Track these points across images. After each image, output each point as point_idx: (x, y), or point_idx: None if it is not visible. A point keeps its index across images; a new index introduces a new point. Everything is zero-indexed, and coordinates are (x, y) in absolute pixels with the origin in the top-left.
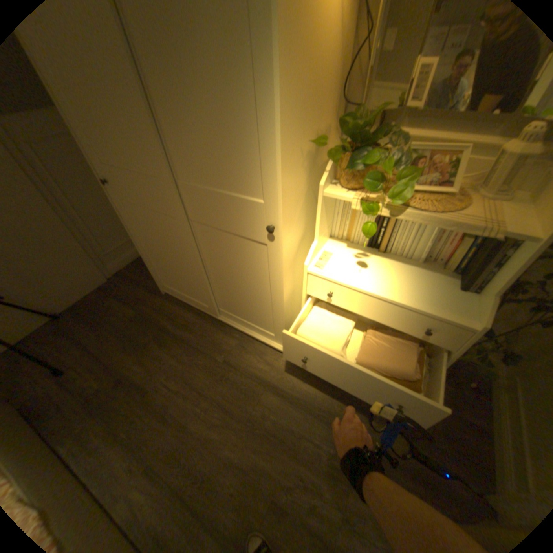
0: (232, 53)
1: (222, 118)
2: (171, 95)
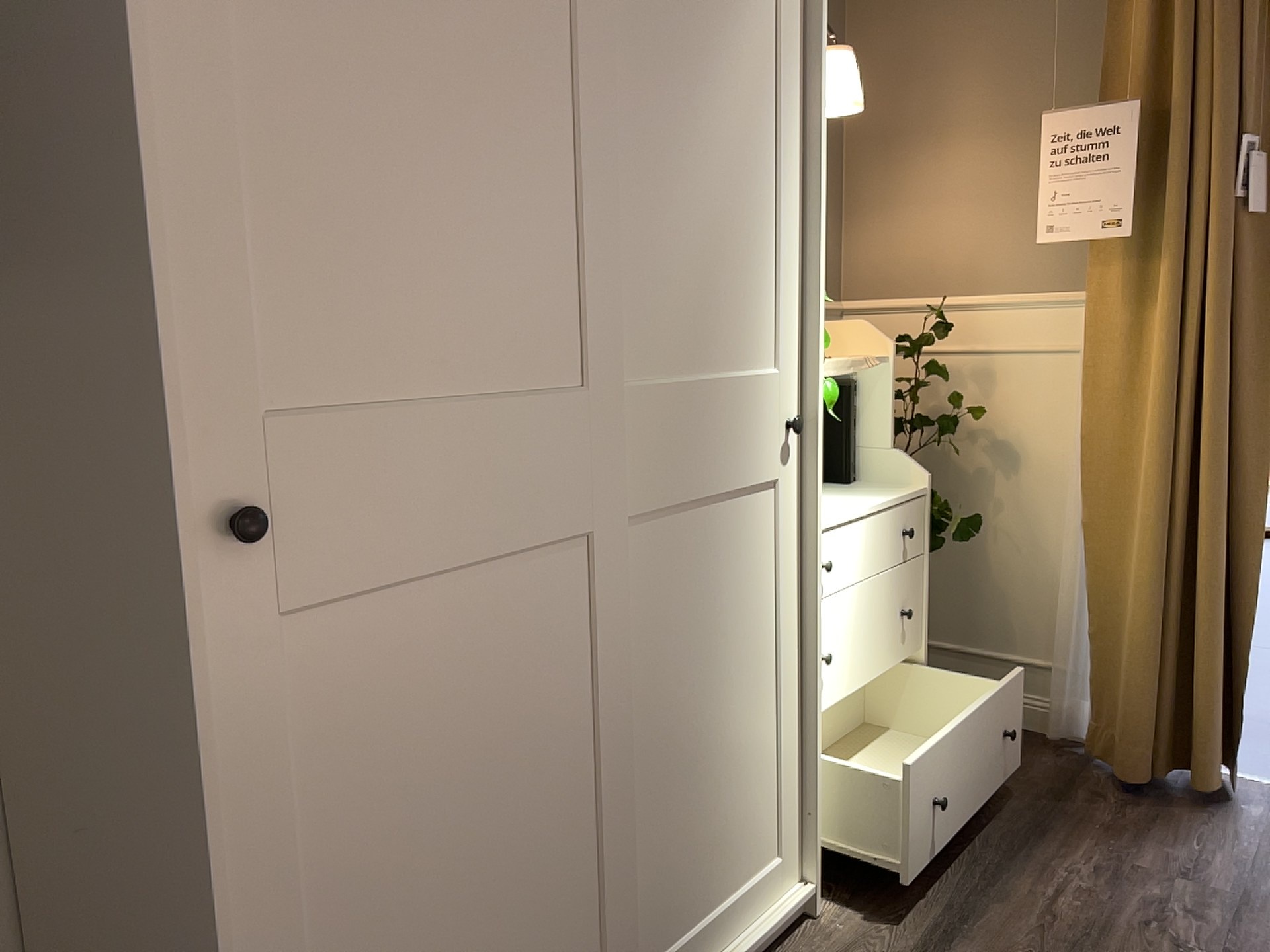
0: (758, 123)
1: (735, 212)
2: (656, 162)
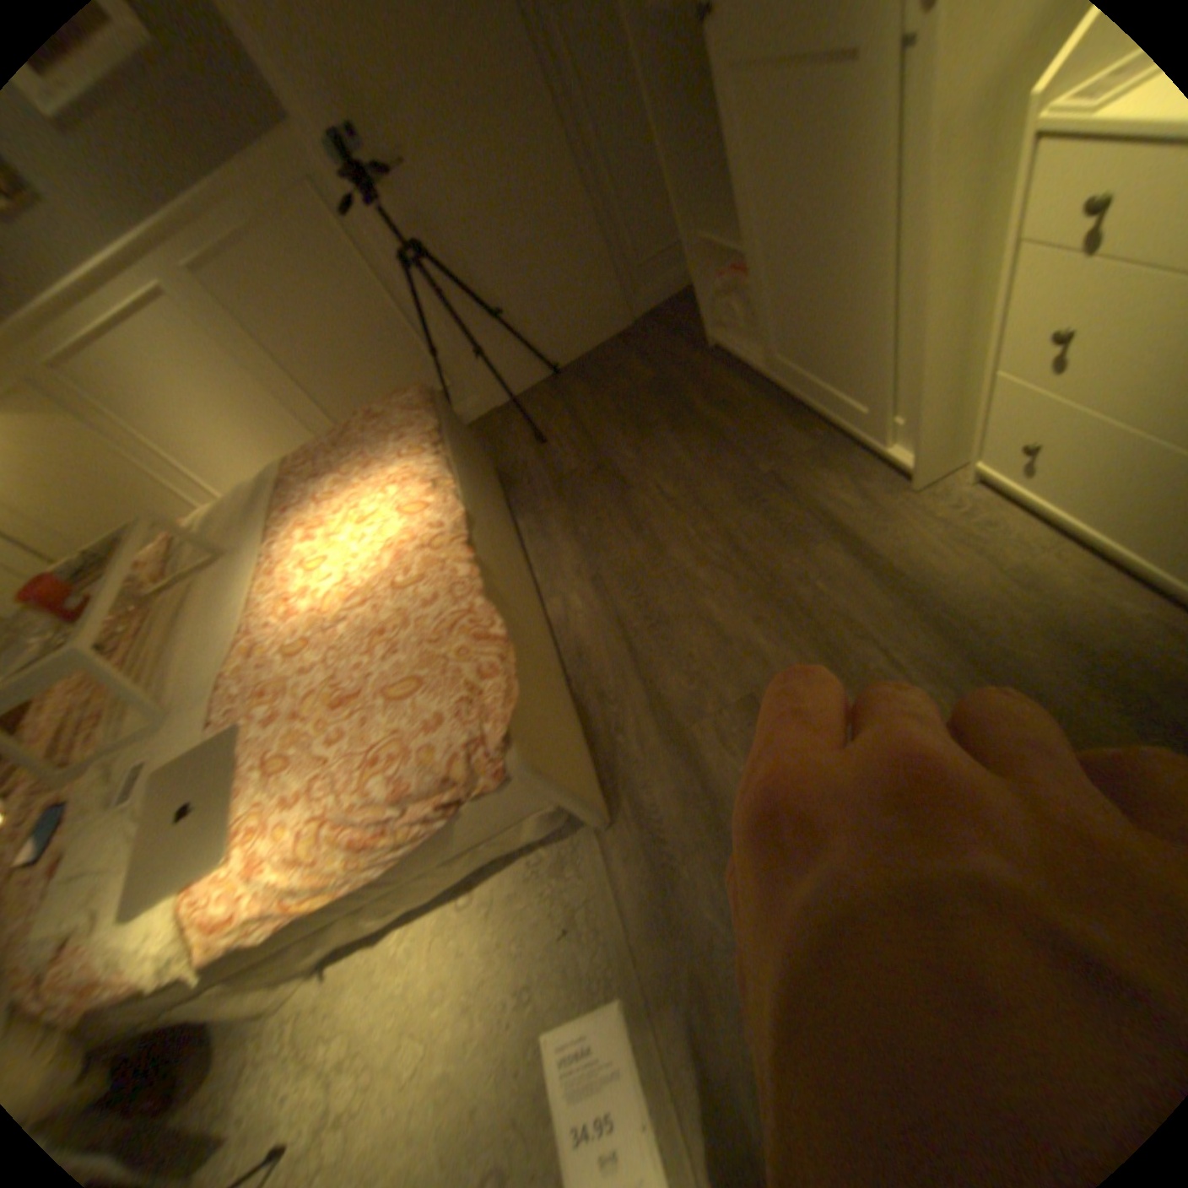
0: None
1: None
2: None
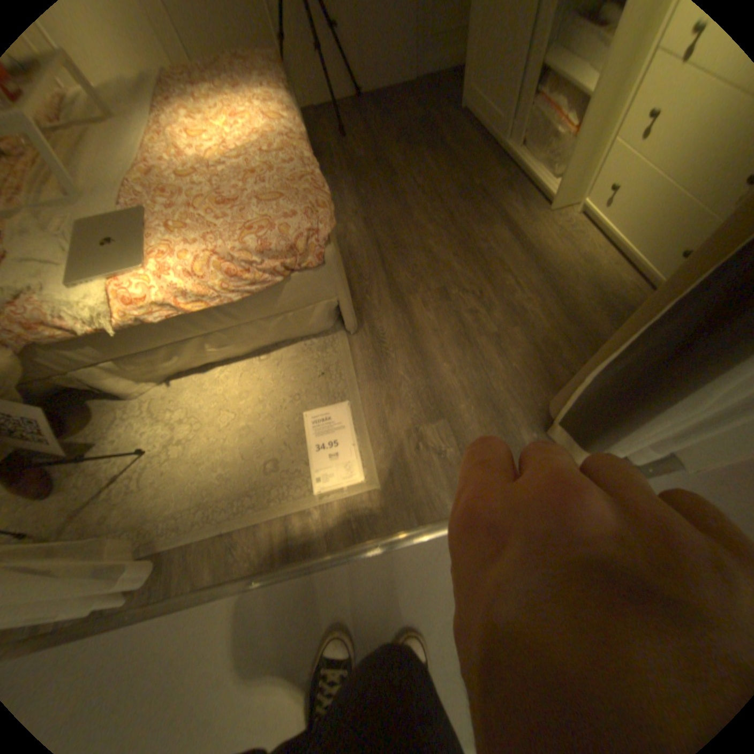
0: None
1: None
2: None
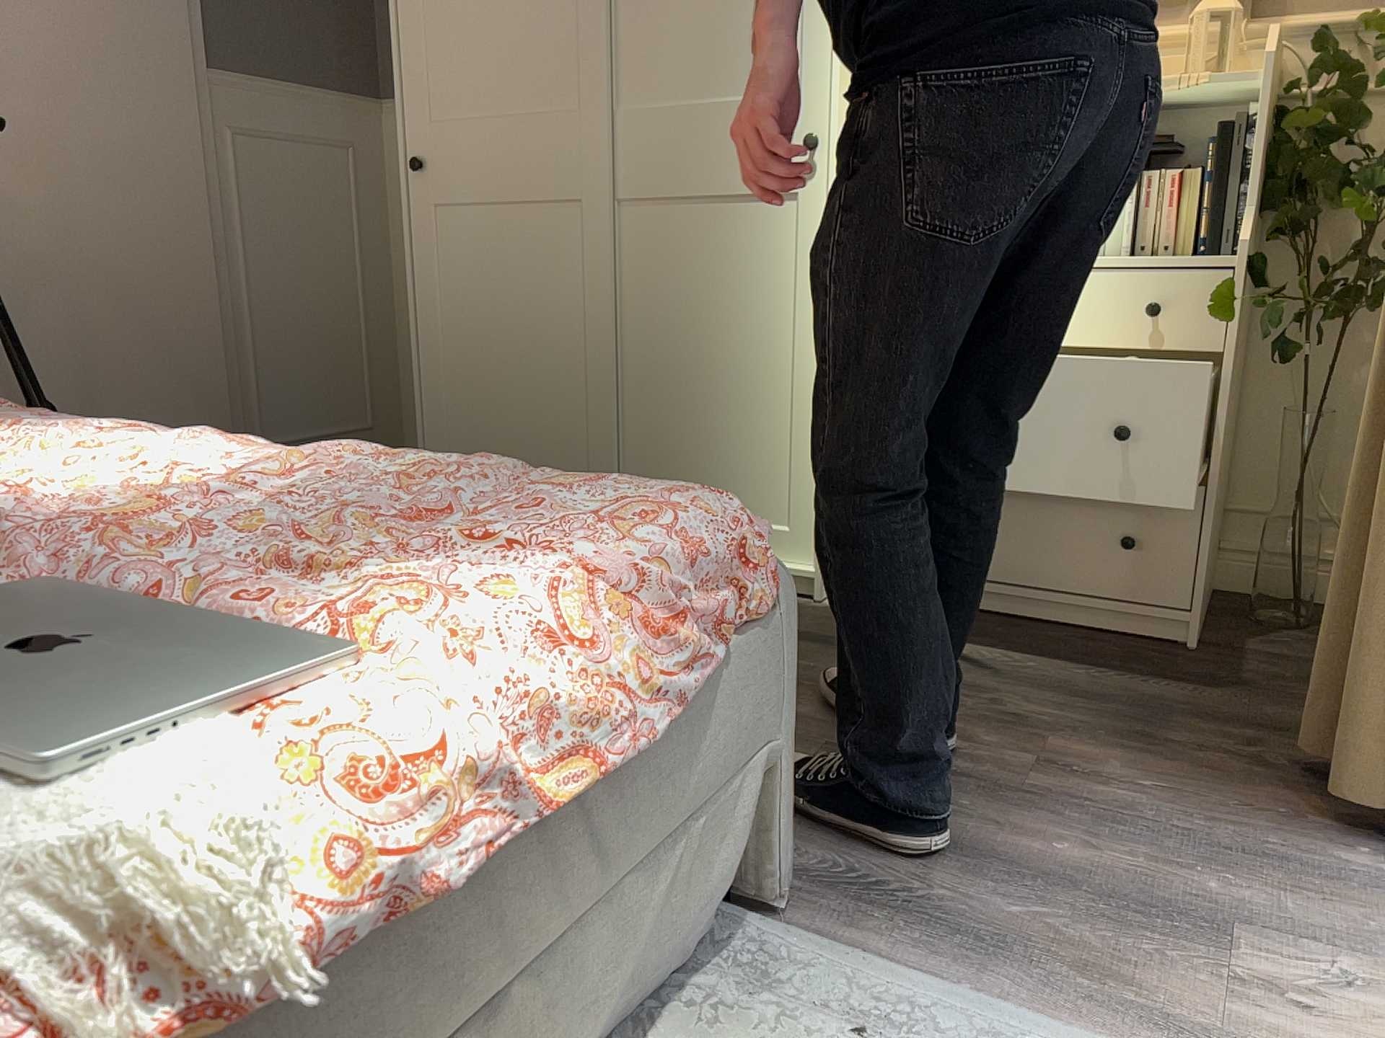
0: None
1: None
2: None
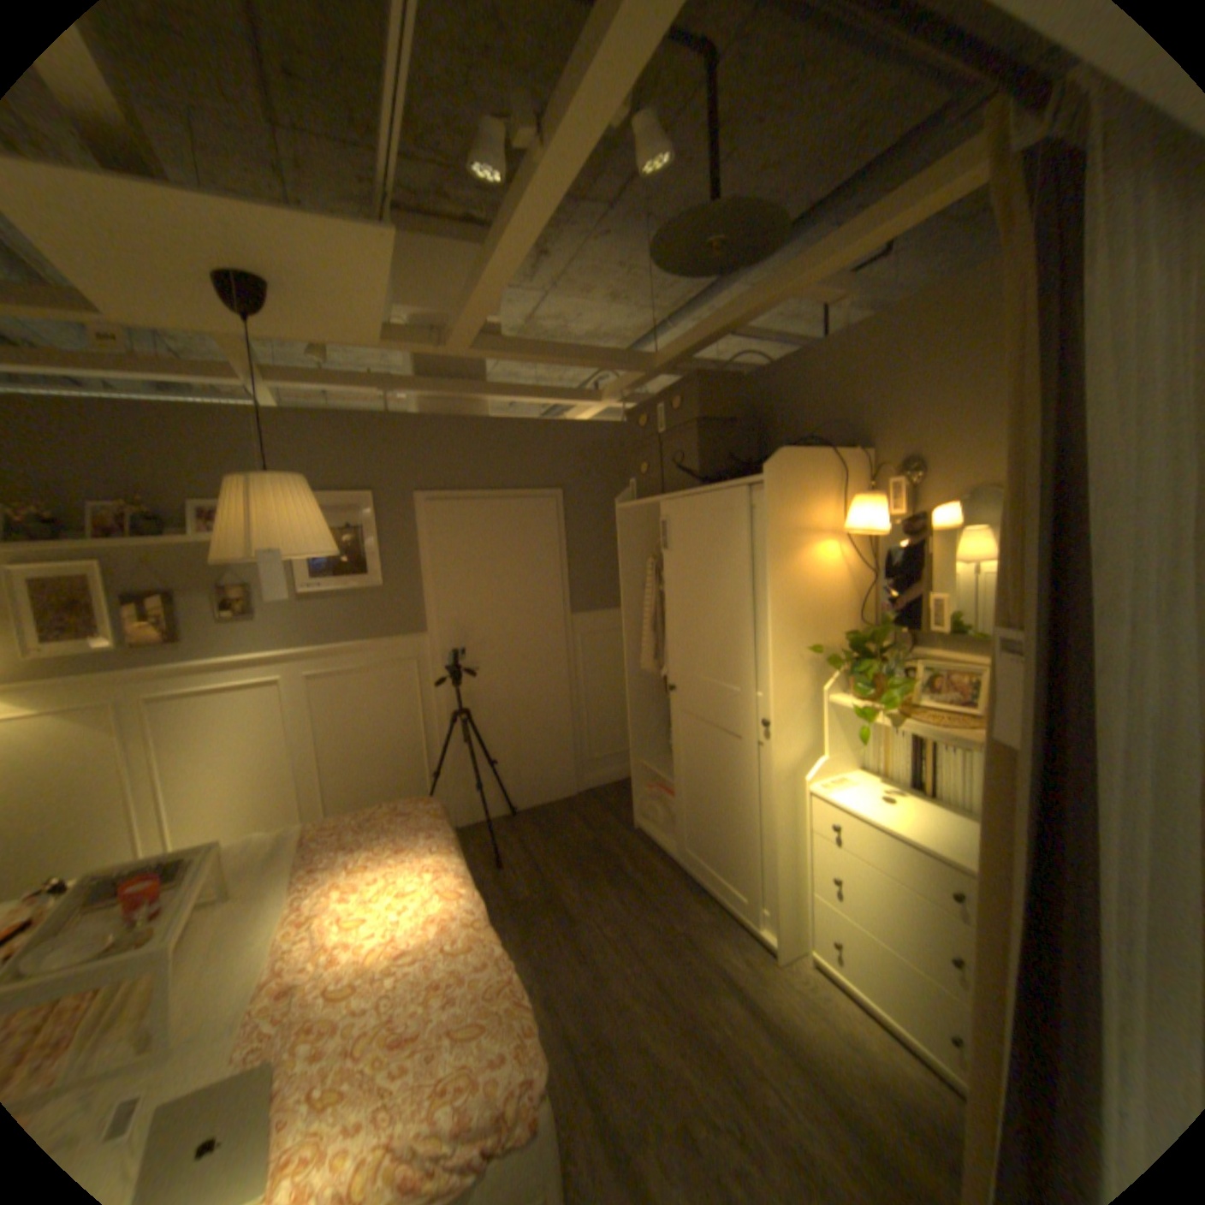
0: (748, 592)
1: (738, 628)
2: (706, 611)
